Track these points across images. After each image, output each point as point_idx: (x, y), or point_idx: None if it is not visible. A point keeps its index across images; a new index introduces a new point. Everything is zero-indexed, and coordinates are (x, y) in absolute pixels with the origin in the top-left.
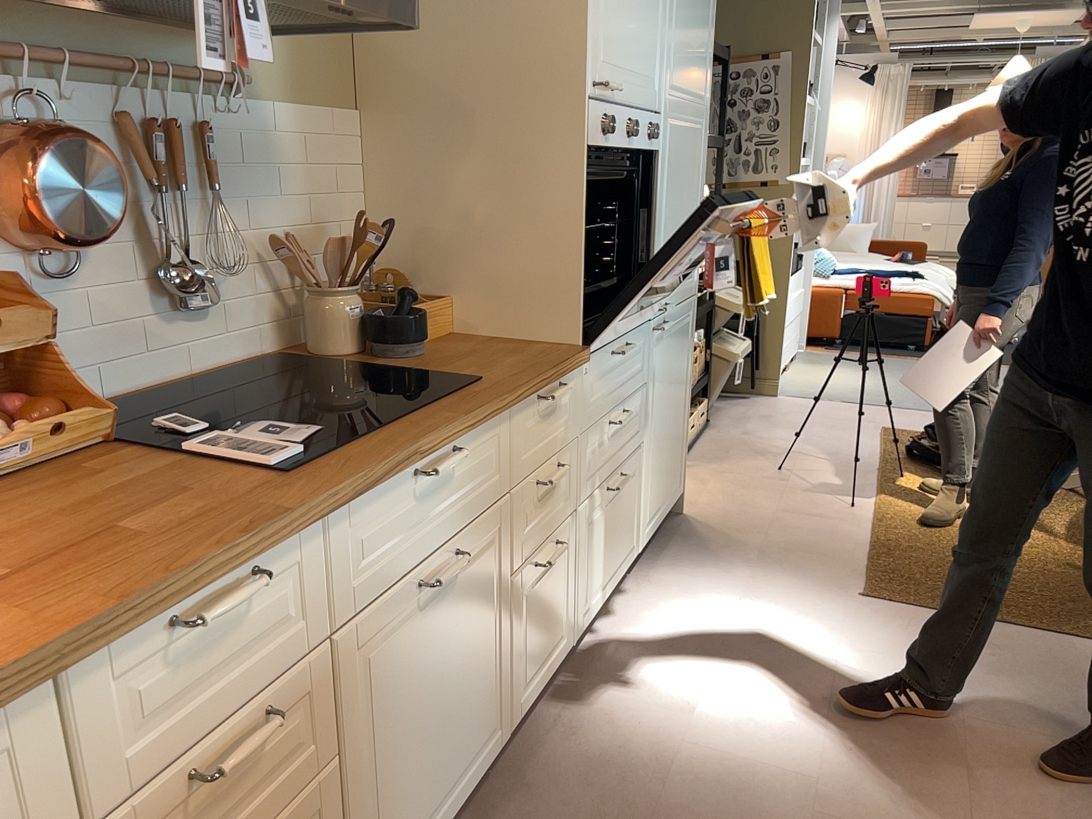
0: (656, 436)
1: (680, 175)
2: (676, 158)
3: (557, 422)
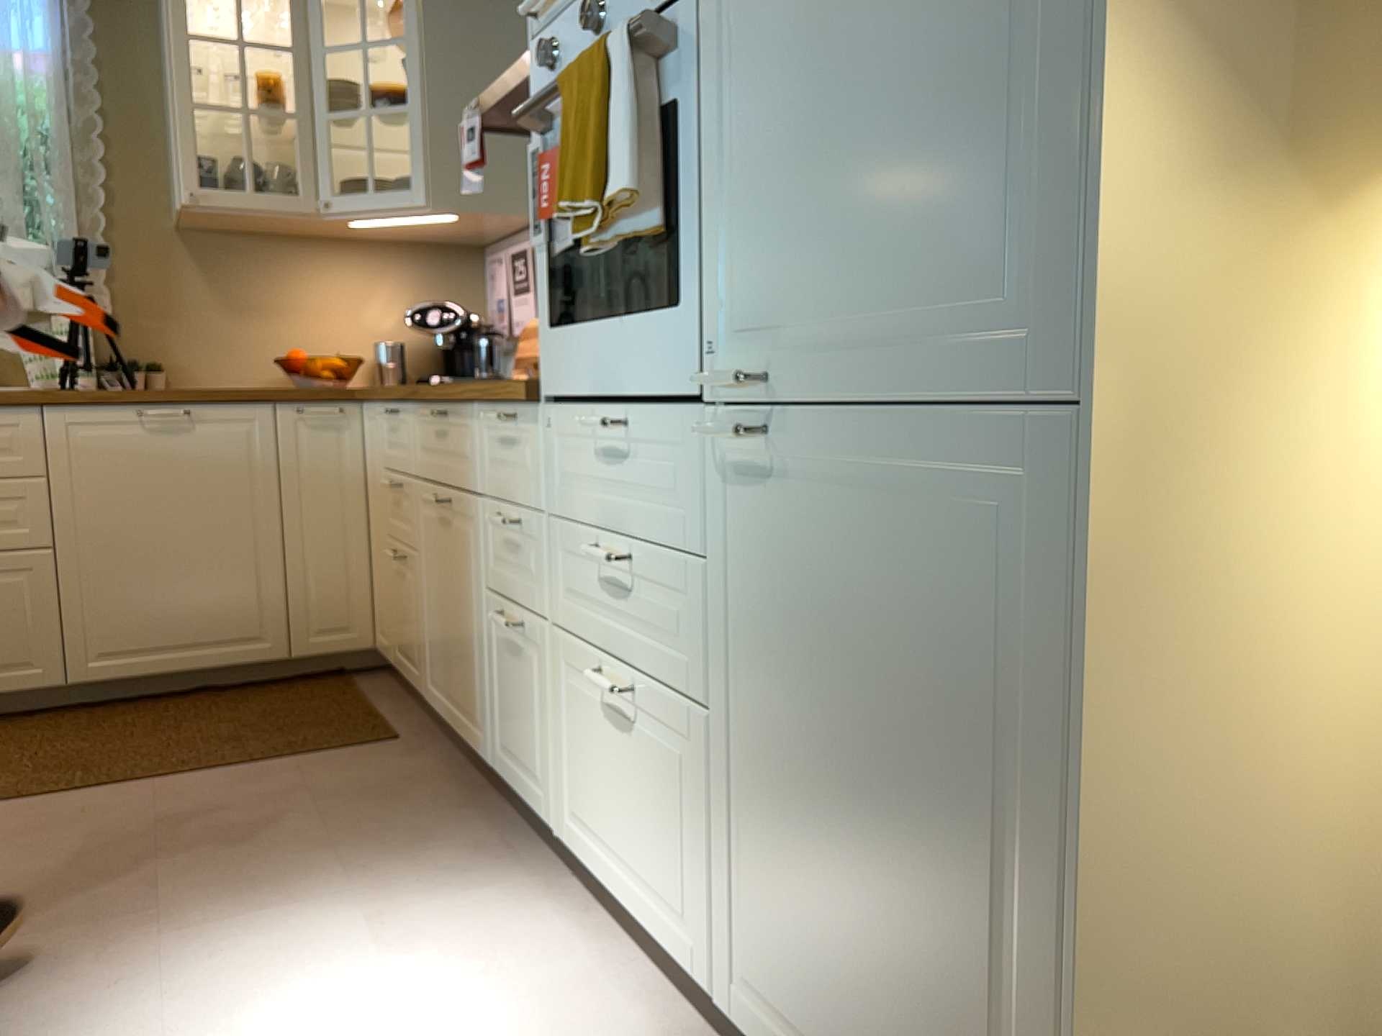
0: (767, 768)
1: None
2: None
3: (519, 466)
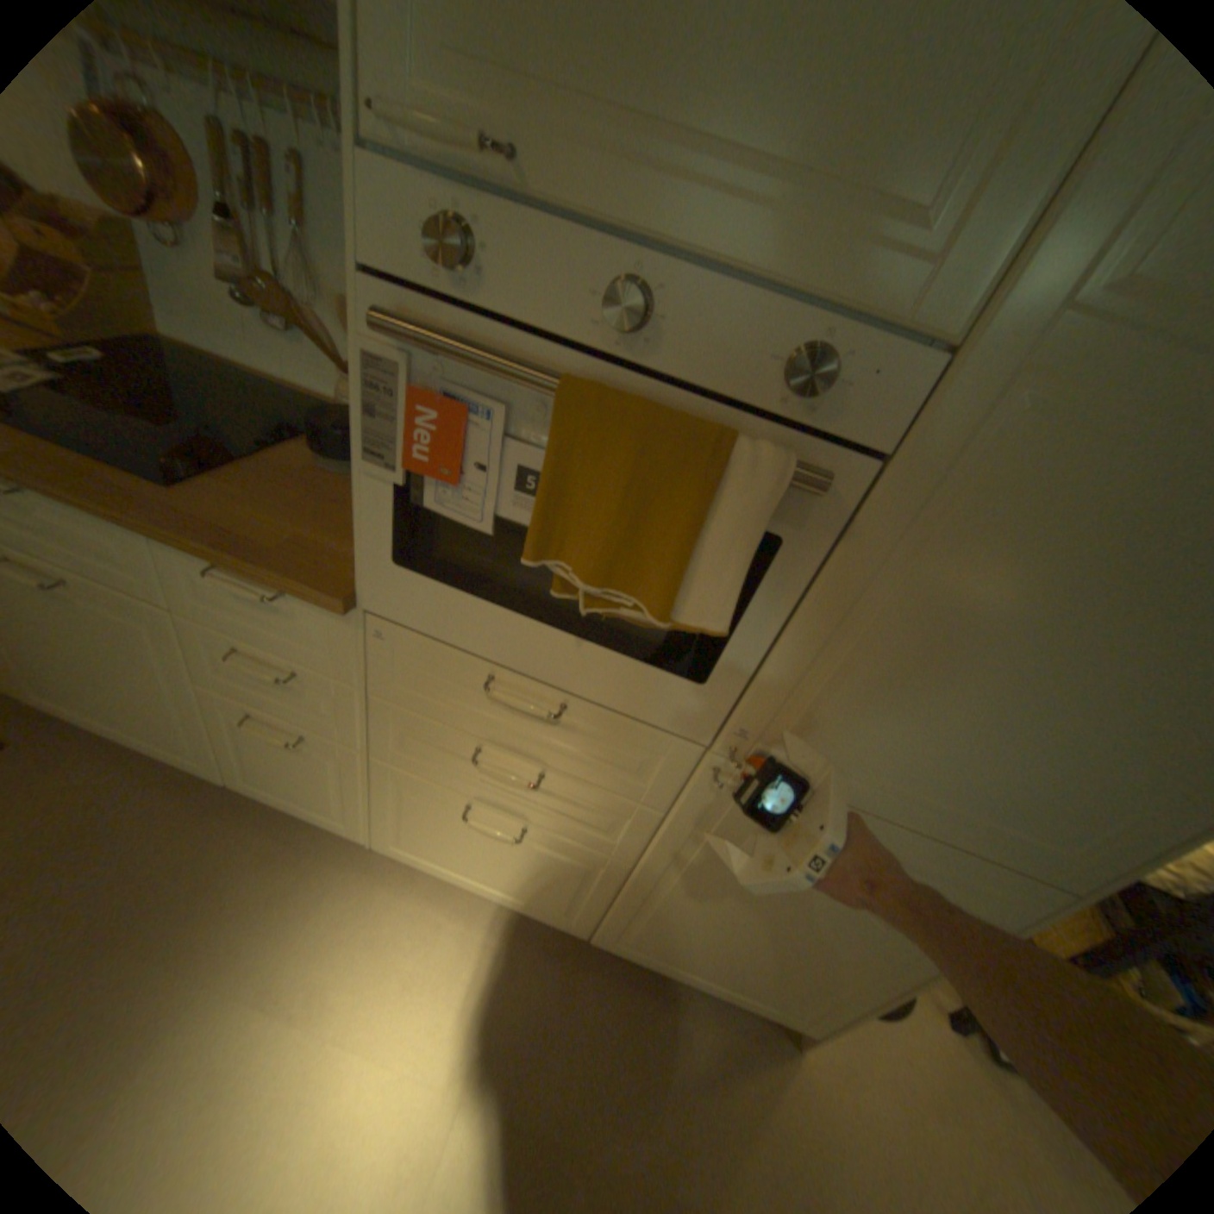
0: (689, 899)
1: (1082, 593)
2: (1056, 530)
3: (287, 633)
